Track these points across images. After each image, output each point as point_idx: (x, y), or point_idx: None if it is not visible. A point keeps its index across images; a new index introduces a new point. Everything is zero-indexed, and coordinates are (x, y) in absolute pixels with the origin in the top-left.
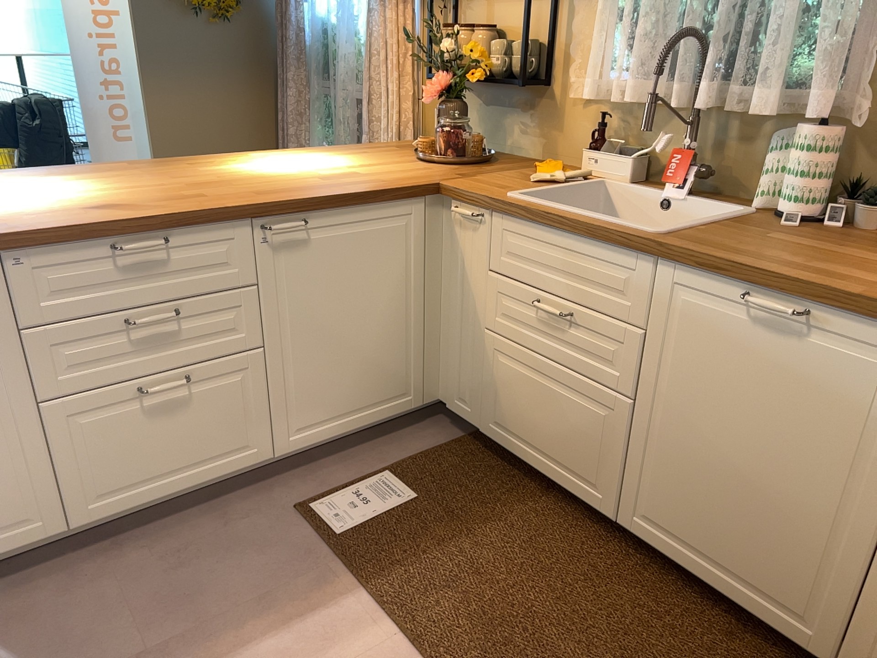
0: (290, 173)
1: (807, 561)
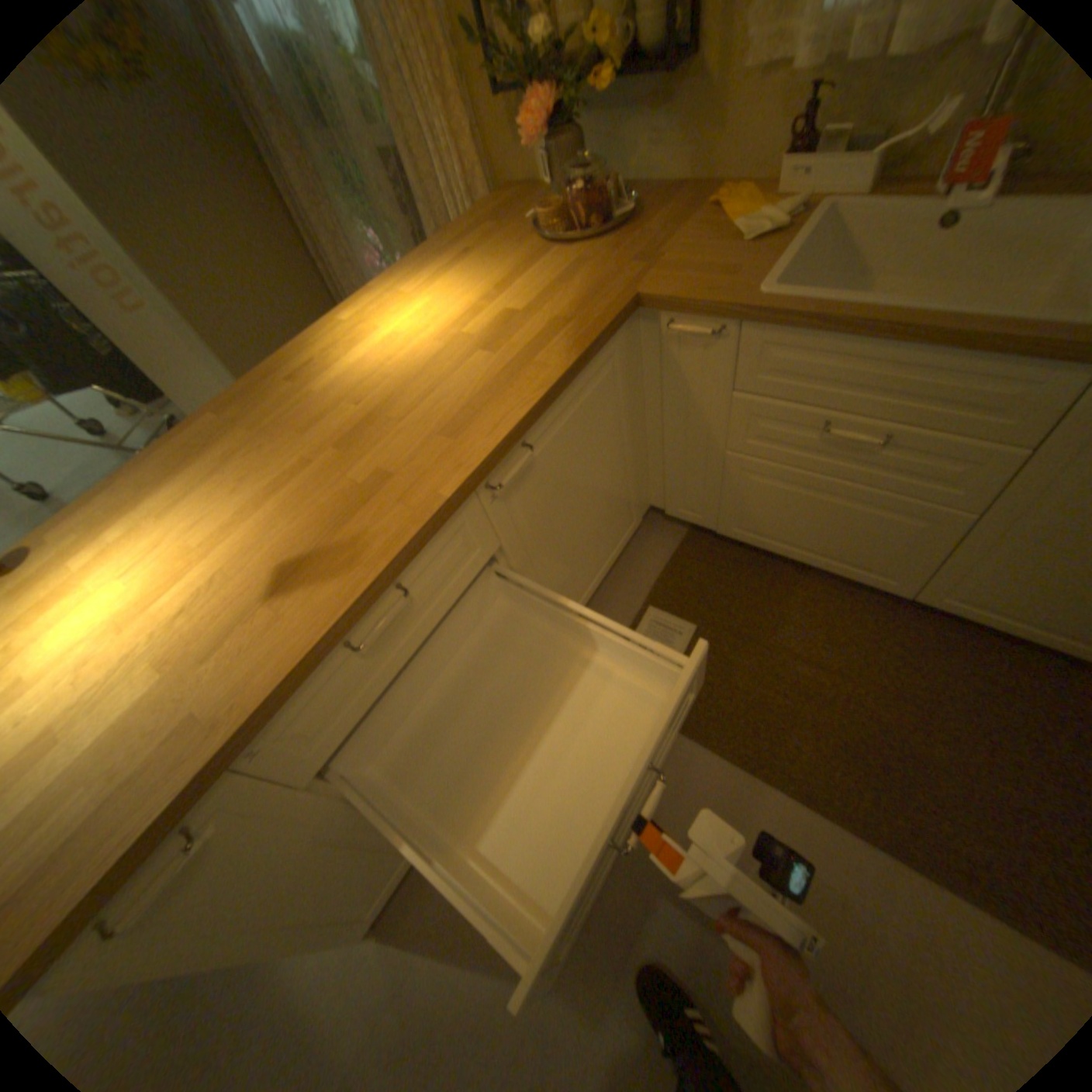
0: (433, 352)
1: None
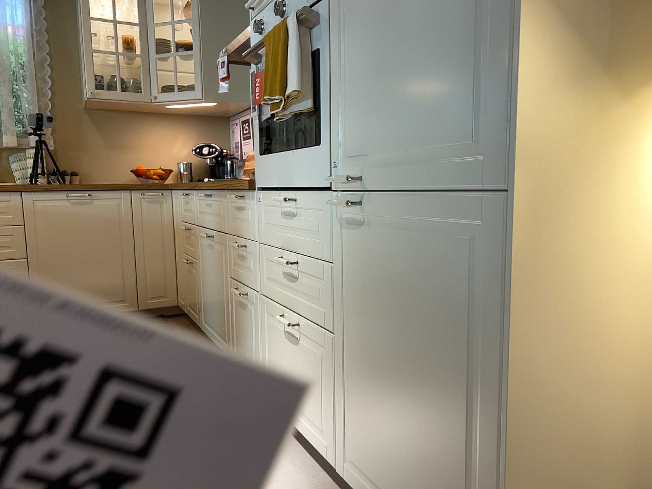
0: None
1: (118, 278)
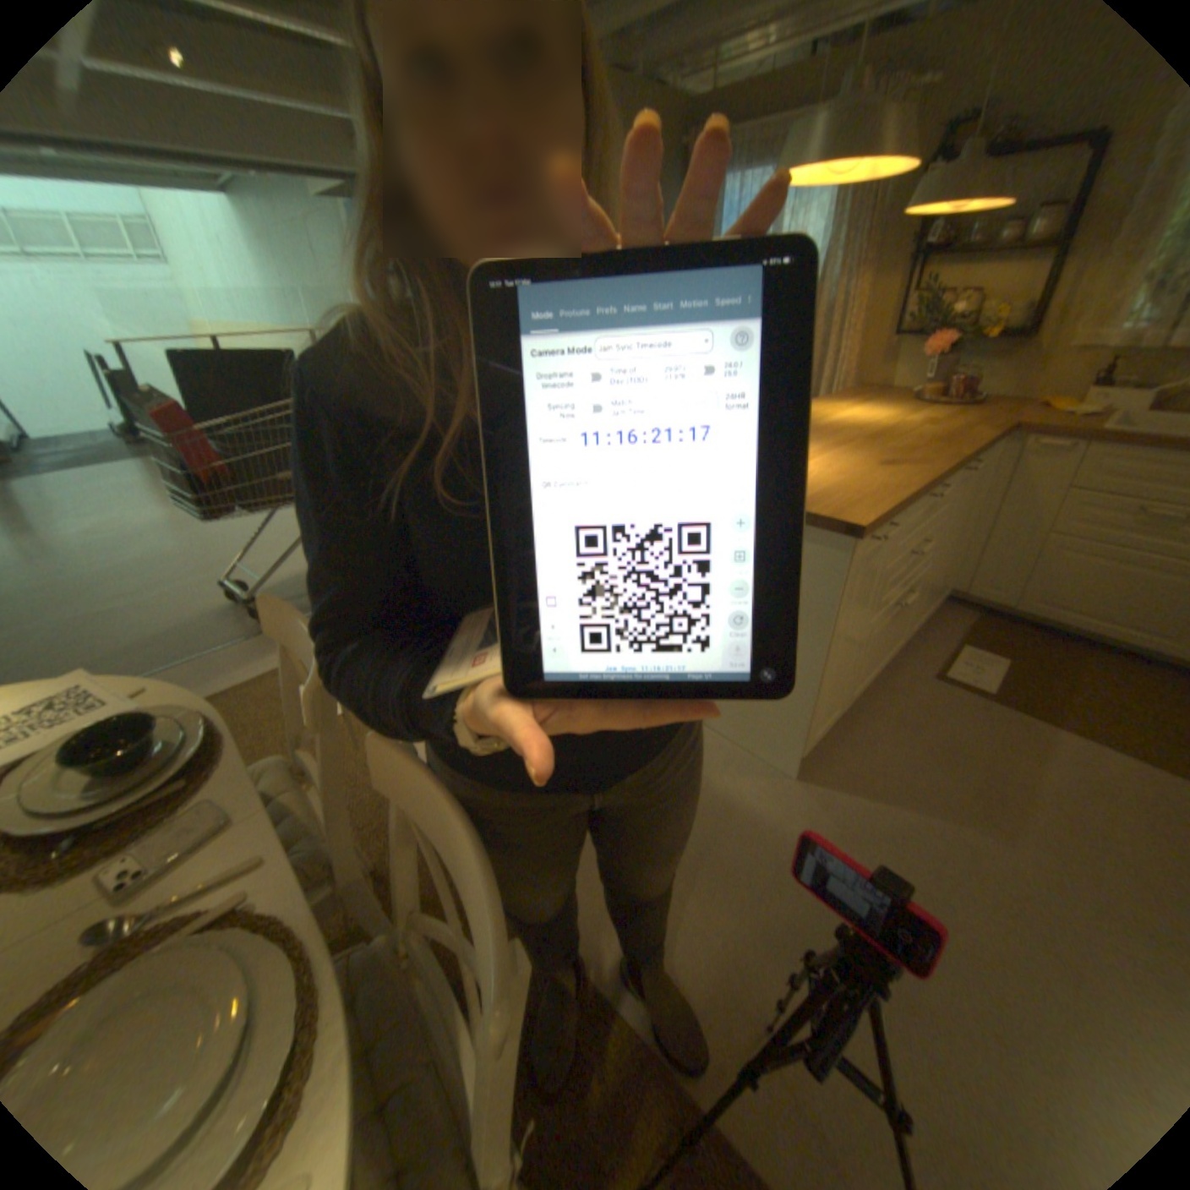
0: (893, 423)
1: None
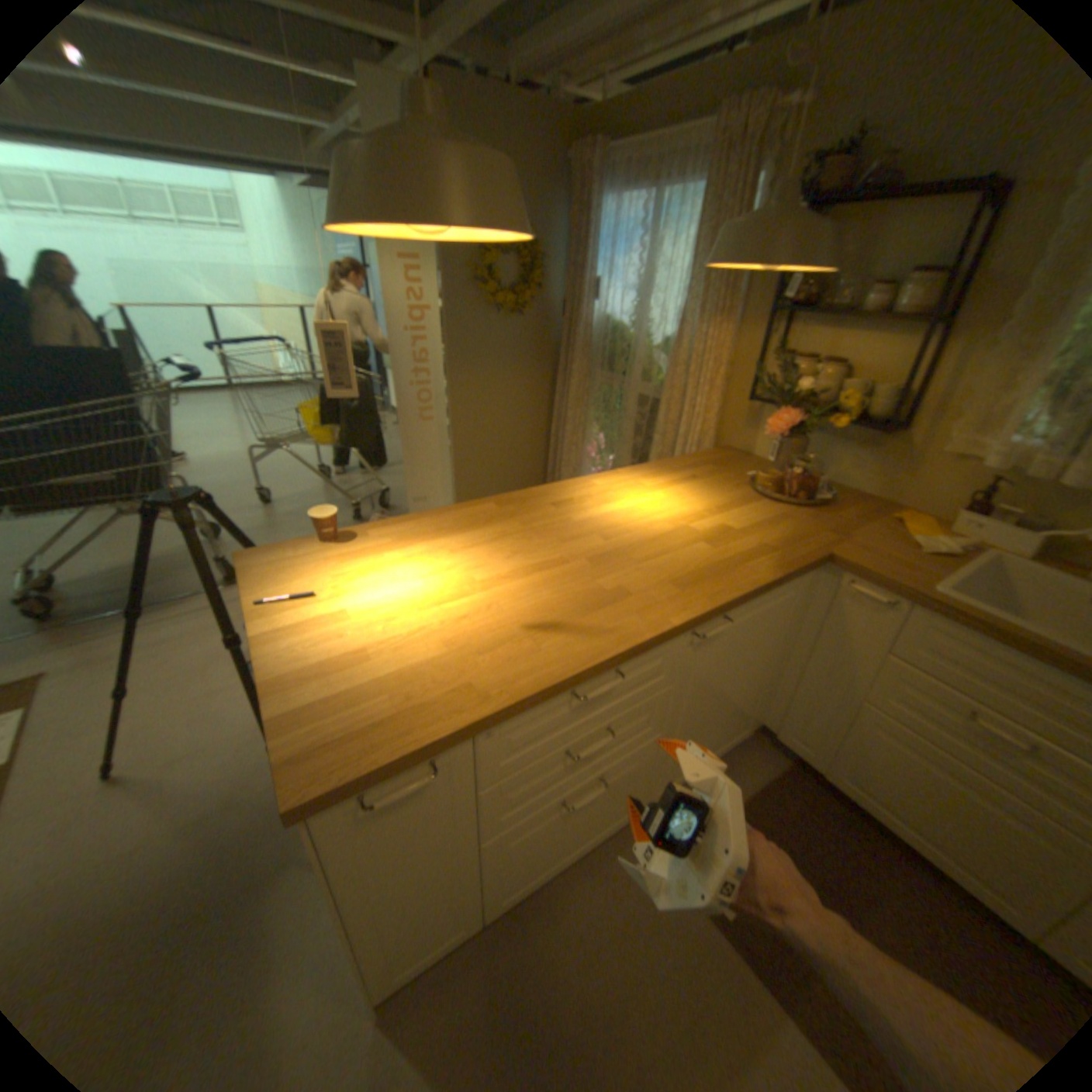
0: (666, 530)
1: None
